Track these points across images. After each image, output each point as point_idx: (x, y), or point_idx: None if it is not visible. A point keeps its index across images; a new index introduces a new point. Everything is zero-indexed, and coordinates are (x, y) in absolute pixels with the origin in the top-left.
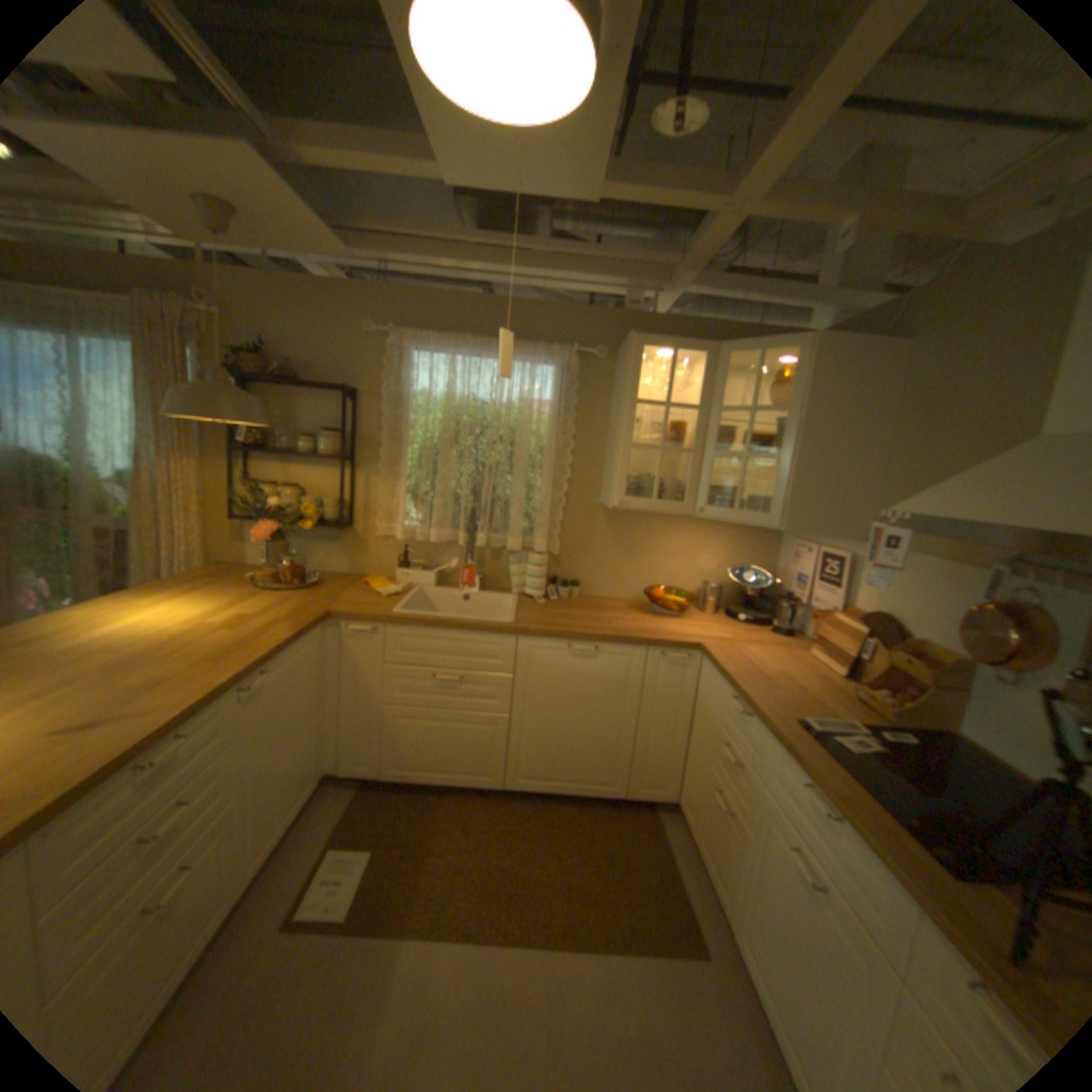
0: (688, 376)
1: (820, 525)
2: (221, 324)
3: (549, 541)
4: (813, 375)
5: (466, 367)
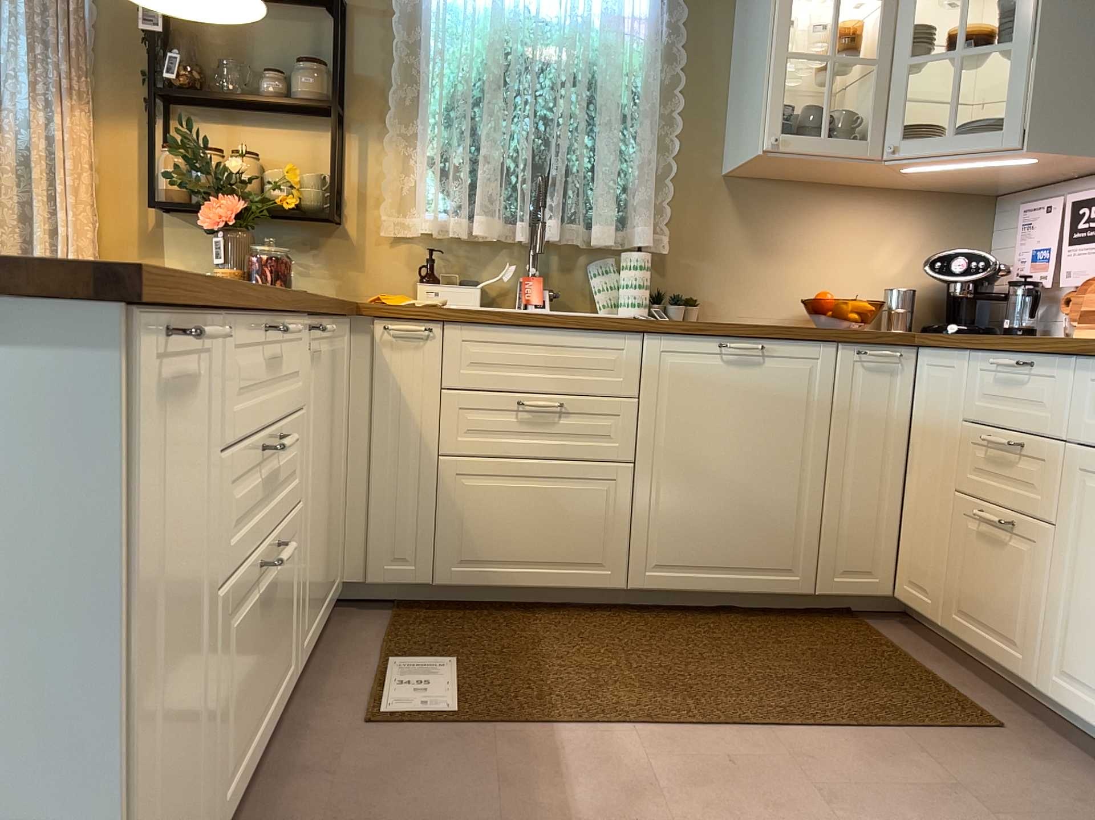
0: None
1: (1076, 140)
2: None
3: (650, 235)
4: None
5: None
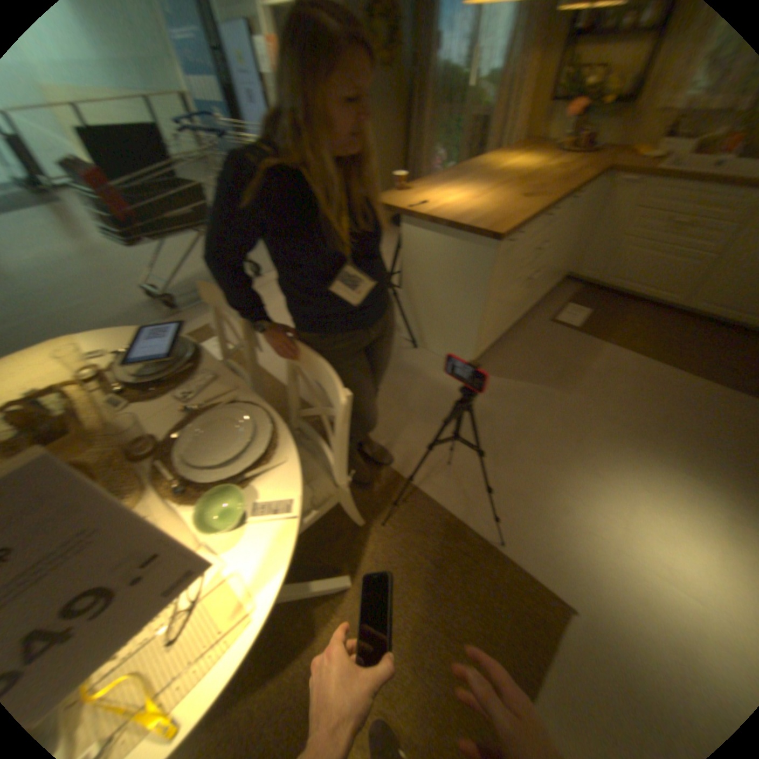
0: None
1: None
2: None
3: None
4: None
5: None
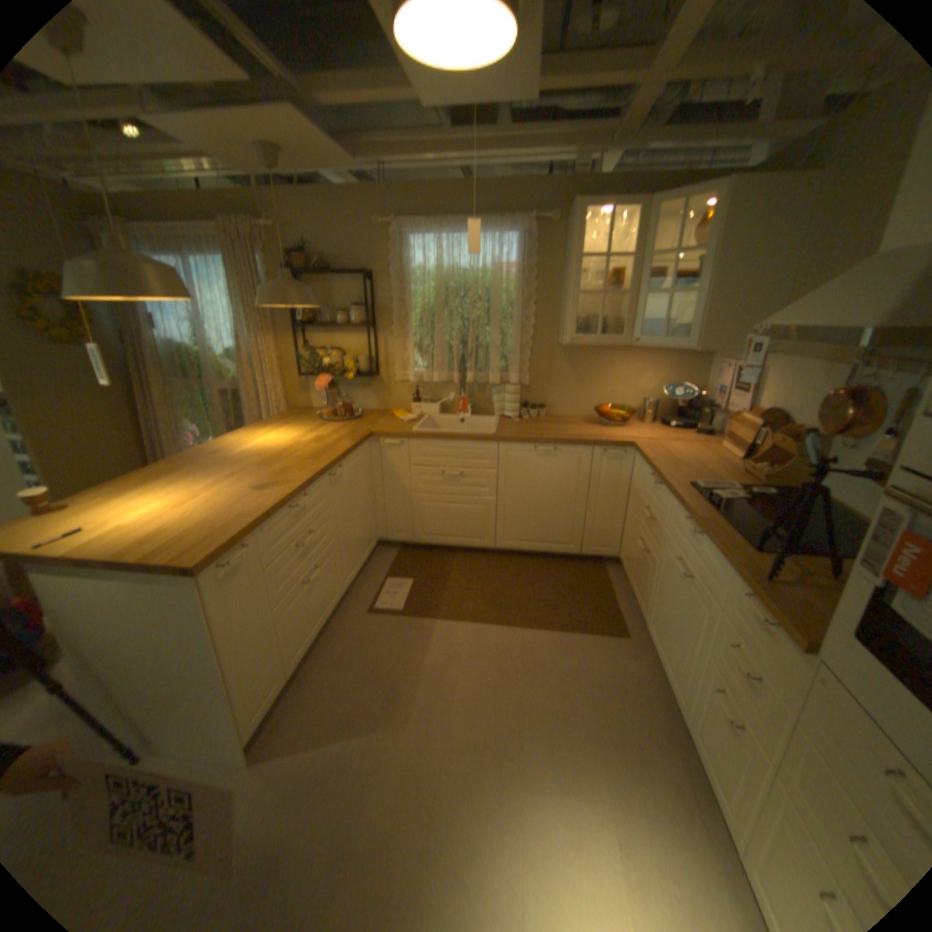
0: (628, 227)
1: (730, 343)
2: (274, 231)
3: (520, 375)
4: (725, 216)
5: (449, 242)
